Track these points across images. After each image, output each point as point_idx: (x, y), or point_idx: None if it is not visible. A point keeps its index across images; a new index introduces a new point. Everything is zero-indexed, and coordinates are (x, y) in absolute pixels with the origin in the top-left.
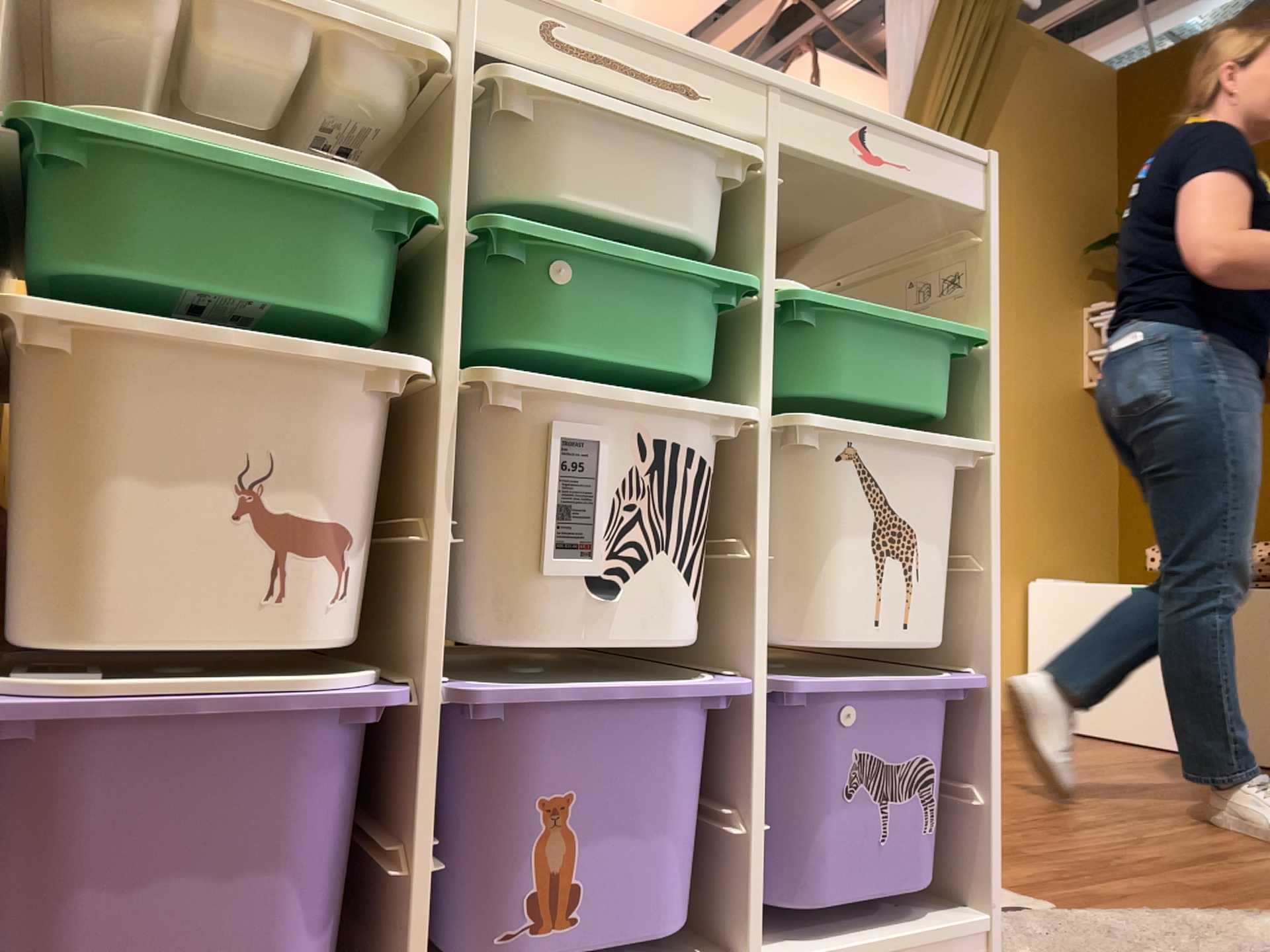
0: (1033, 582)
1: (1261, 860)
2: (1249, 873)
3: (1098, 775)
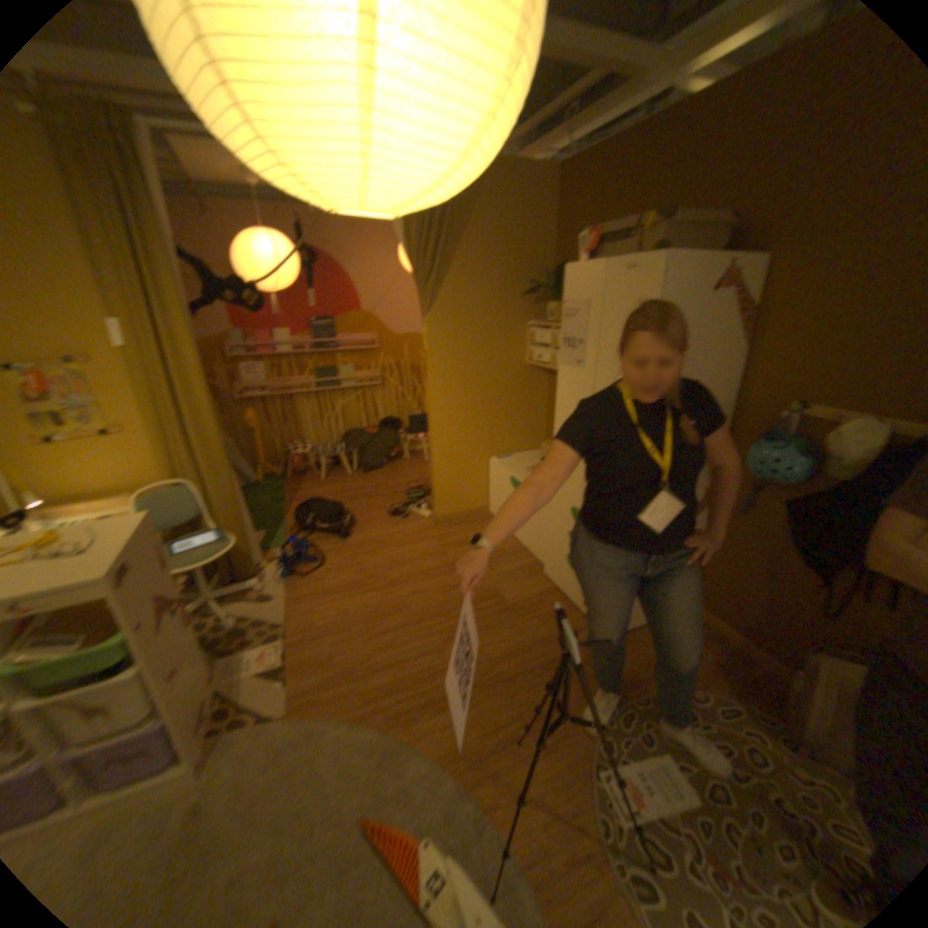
0: (489, 463)
1: (409, 674)
2: (389, 687)
3: (450, 578)
